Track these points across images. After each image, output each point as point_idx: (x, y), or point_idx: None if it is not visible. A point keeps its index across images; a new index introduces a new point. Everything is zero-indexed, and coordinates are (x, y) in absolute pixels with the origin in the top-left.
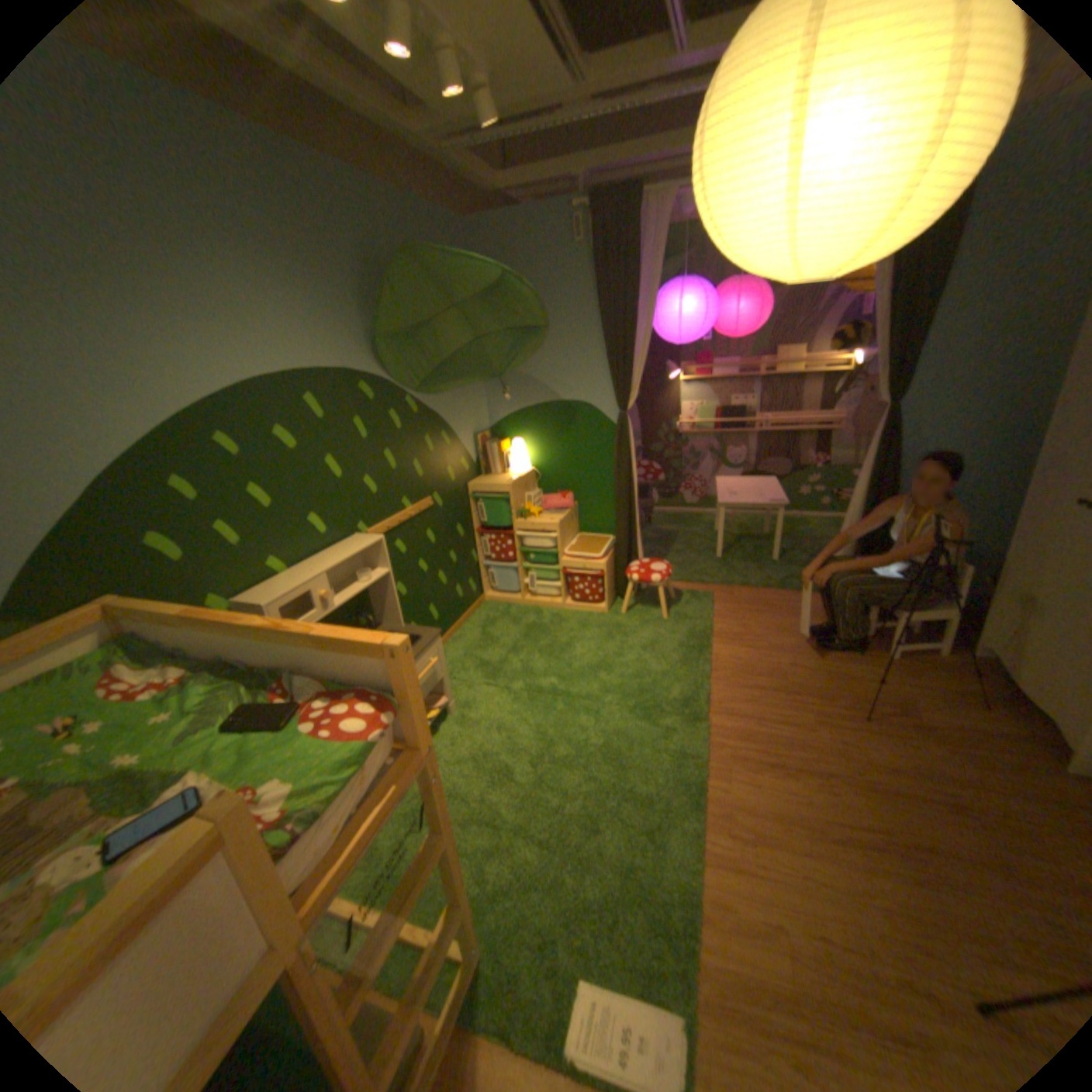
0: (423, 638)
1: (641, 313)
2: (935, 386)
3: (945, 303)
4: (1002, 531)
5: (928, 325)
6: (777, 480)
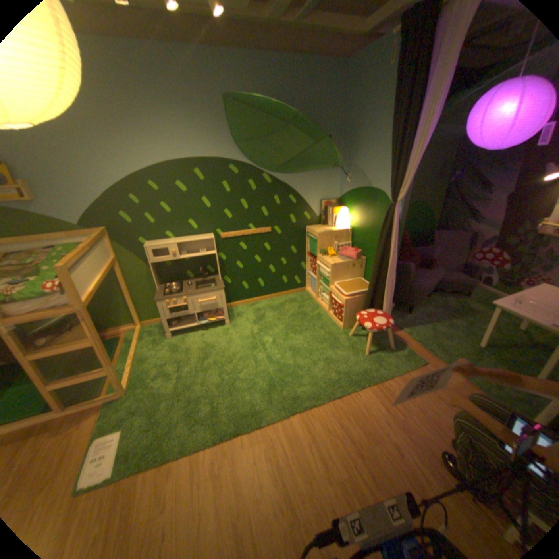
0: (216, 287)
1: (427, 121)
2: None
3: None
4: None
5: None
6: None
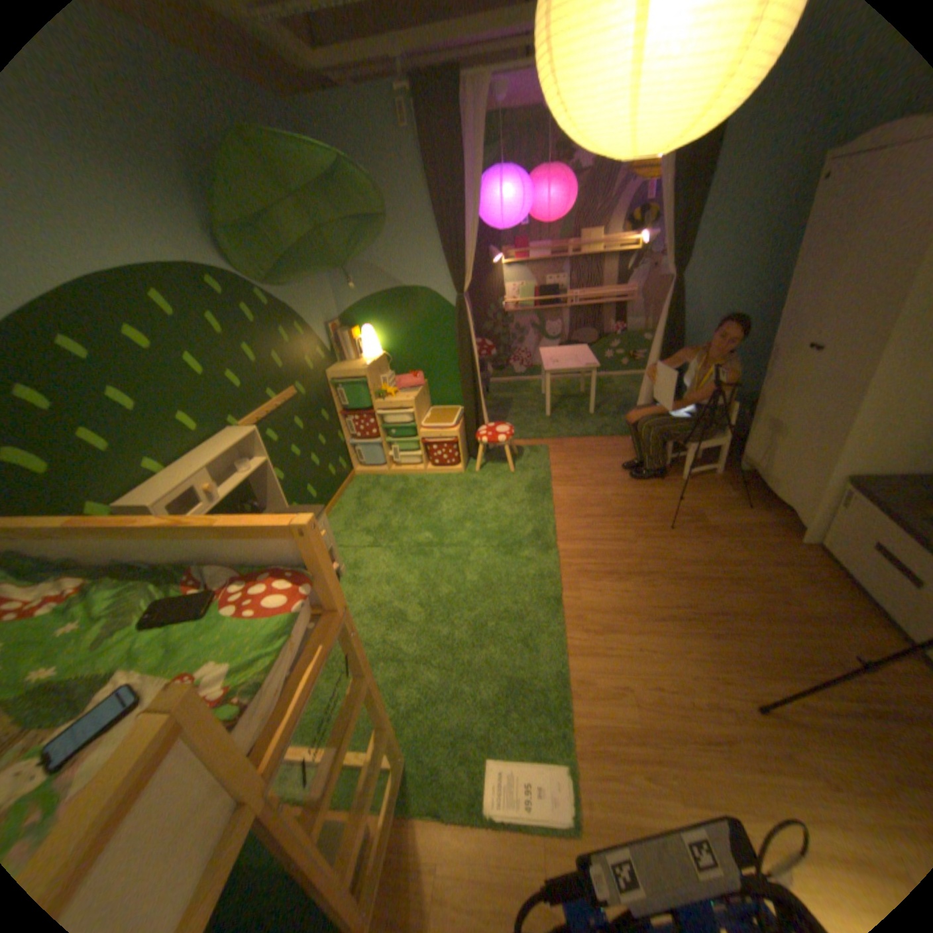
0: None
1: (469, 200)
2: (707, 260)
3: (713, 187)
4: (754, 374)
5: (702, 206)
6: (588, 347)
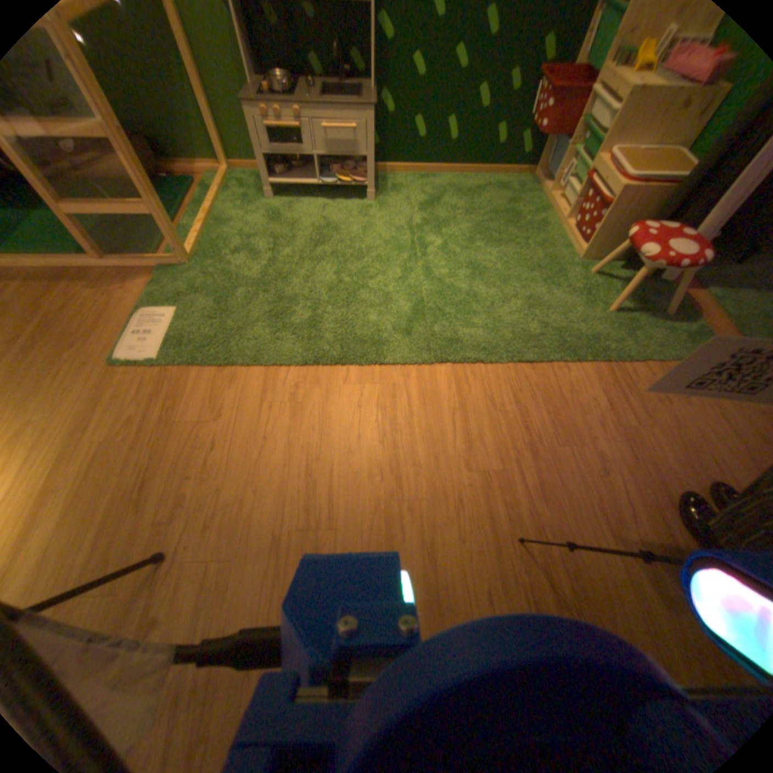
0: (358, 98)
1: None
2: None
3: None
4: None
5: None
6: None
